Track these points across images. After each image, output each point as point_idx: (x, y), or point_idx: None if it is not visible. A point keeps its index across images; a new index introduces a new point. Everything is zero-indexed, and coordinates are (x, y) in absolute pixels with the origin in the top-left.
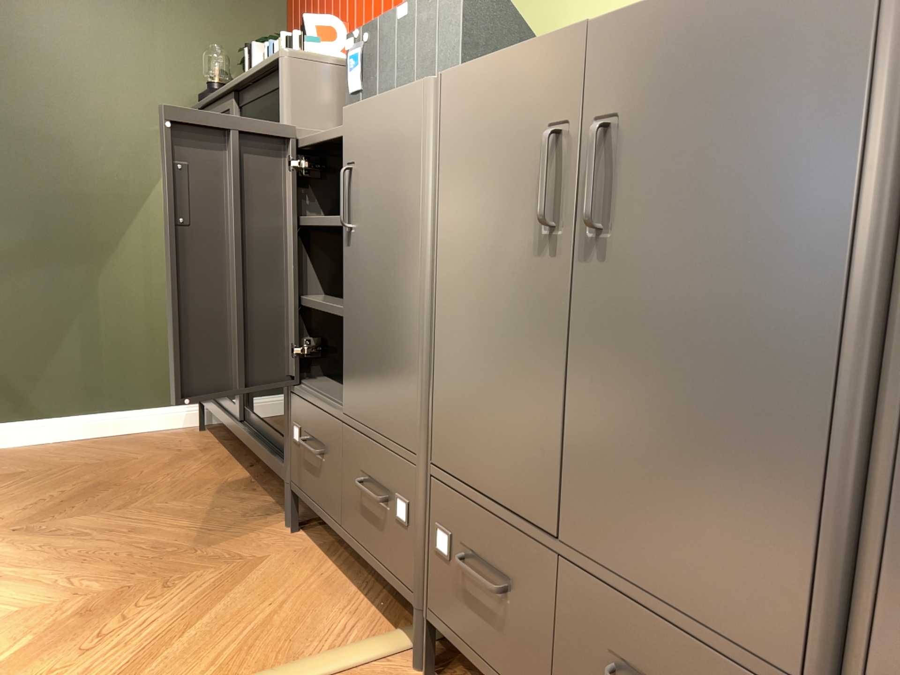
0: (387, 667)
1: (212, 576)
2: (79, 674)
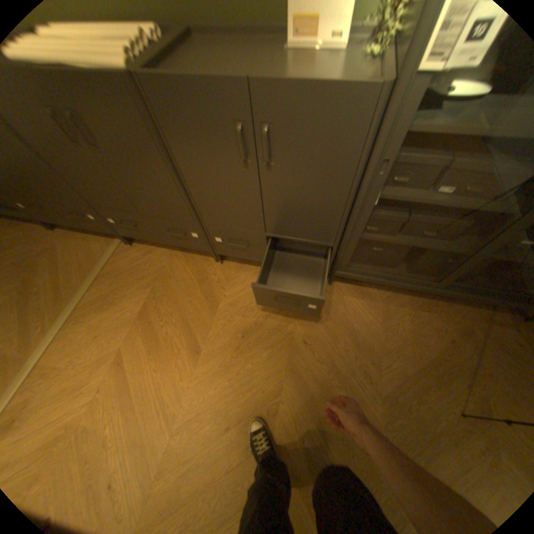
0: (120, 249)
1: (46, 260)
2: (46, 303)
